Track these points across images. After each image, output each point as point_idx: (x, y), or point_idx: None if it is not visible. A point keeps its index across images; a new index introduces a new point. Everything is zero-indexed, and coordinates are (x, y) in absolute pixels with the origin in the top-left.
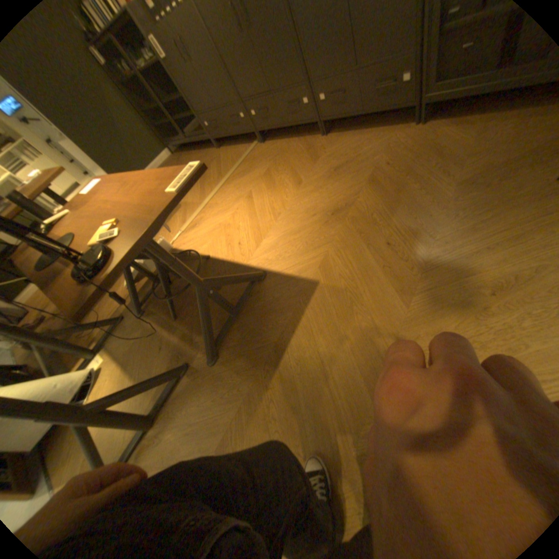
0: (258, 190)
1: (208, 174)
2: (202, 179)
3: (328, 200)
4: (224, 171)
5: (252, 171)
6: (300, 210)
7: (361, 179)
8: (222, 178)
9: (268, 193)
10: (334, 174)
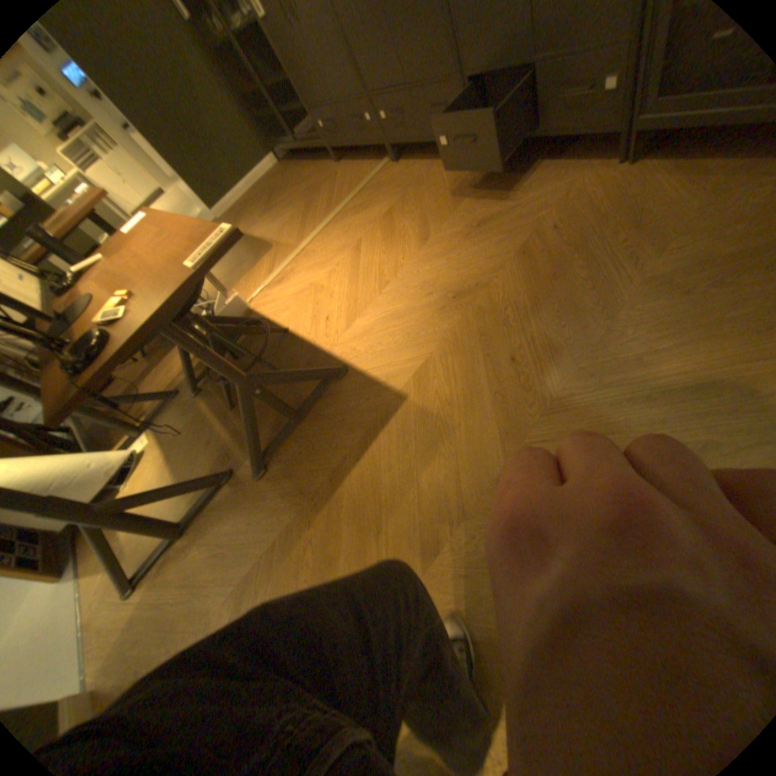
0: (371, 240)
1: (315, 202)
2: (306, 210)
3: (455, 274)
4: (335, 201)
5: (370, 207)
6: (415, 282)
7: (509, 248)
8: (330, 213)
9: (382, 248)
10: (474, 232)
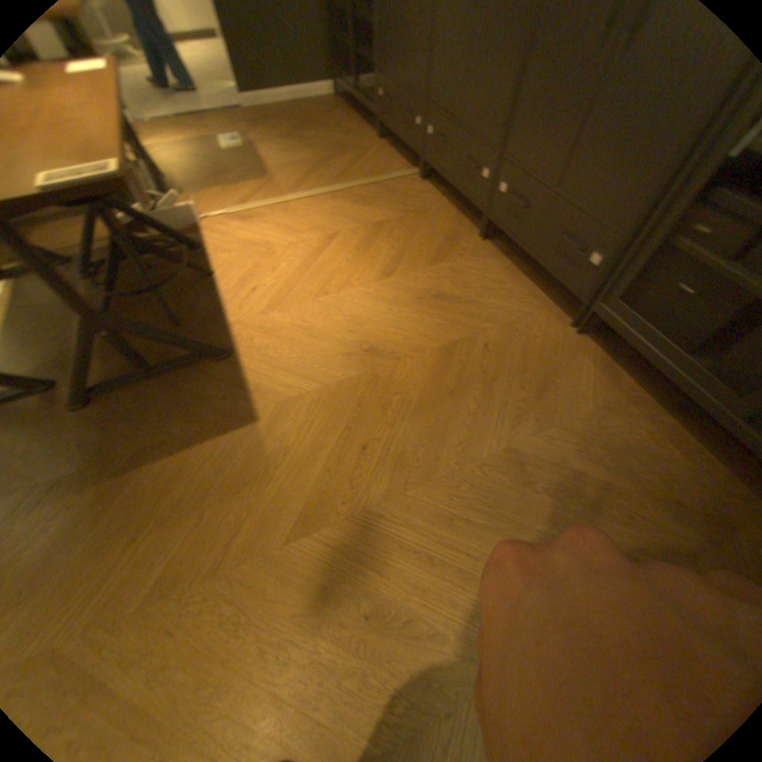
0: (344, 240)
1: (330, 162)
2: (317, 163)
3: (381, 328)
4: (346, 176)
5: (368, 206)
6: (346, 310)
7: (438, 337)
8: (334, 183)
9: (346, 255)
10: (425, 300)
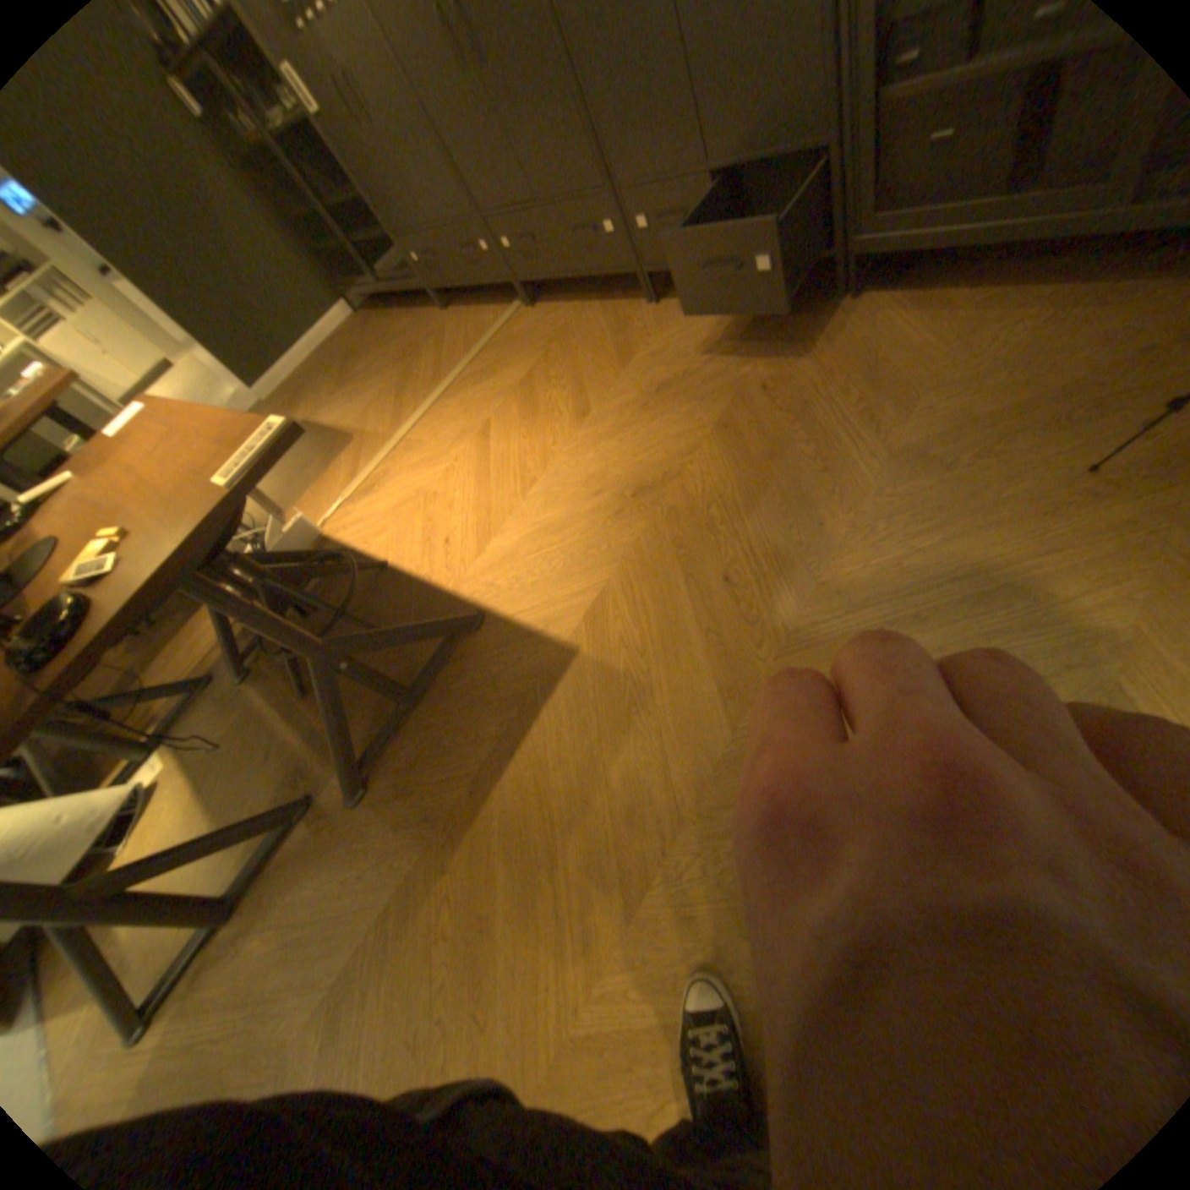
0: (504, 420)
1: (415, 369)
2: (402, 381)
3: (631, 462)
4: (446, 366)
5: (500, 372)
6: (574, 477)
7: (704, 420)
8: (440, 383)
9: (521, 430)
10: (654, 401)
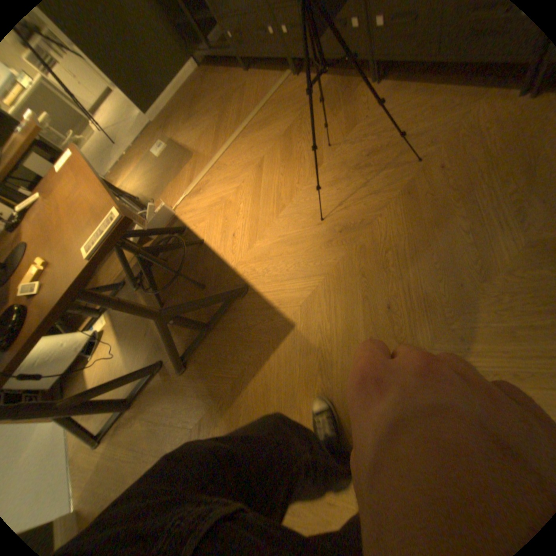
0: (272, 159)
1: (227, 112)
2: (220, 119)
3: (343, 206)
4: (244, 113)
5: (273, 122)
6: (307, 209)
7: (395, 184)
8: (239, 125)
9: (281, 168)
10: (364, 162)
